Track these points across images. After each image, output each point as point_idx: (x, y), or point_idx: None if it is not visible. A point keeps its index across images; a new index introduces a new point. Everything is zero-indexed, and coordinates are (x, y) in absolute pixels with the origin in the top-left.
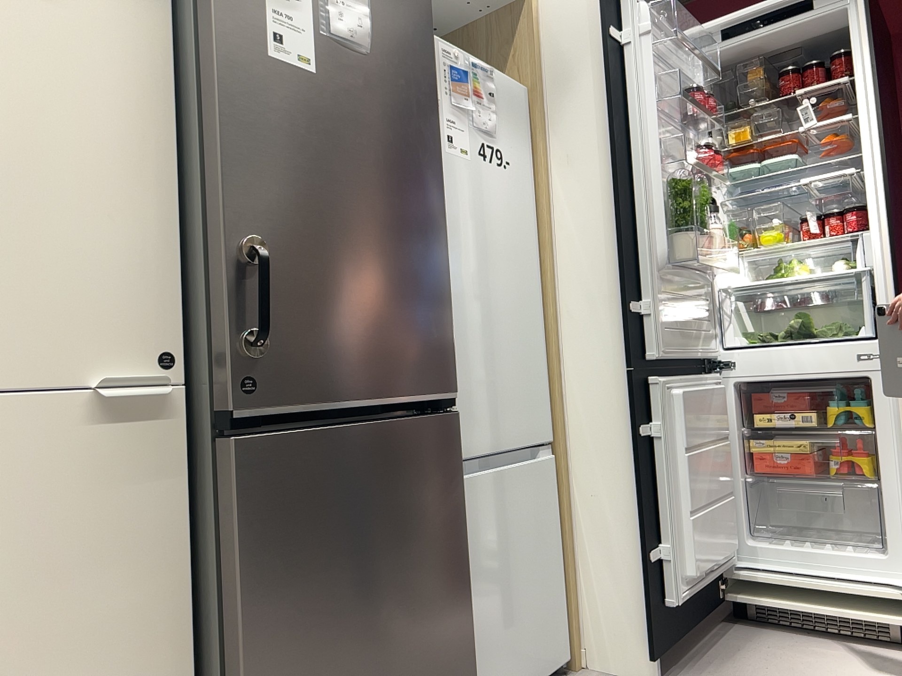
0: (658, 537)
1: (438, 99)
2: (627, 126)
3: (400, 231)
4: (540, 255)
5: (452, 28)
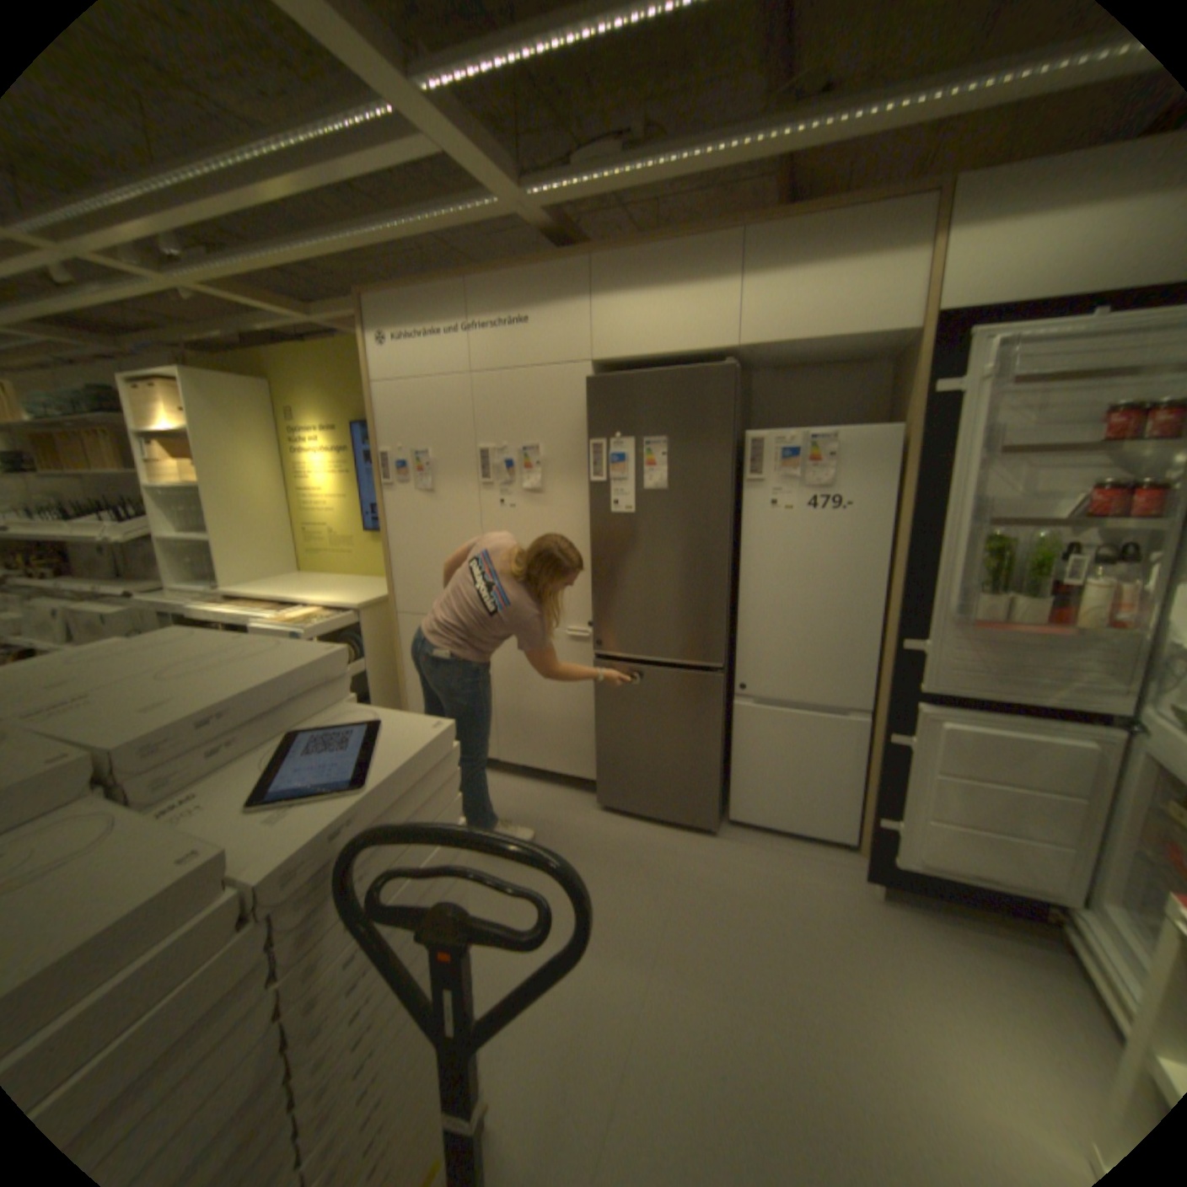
0: (900, 817)
1: (764, 478)
2: (948, 479)
3: (685, 580)
4: (894, 571)
5: (903, 346)
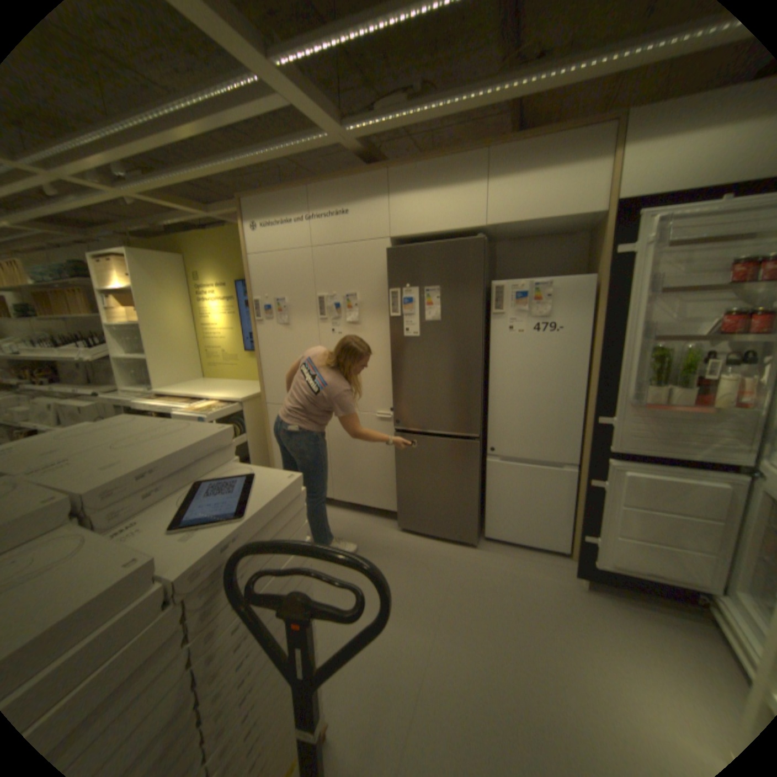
0: (598, 535)
1: (504, 312)
2: (626, 310)
3: (453, 380)
4: (592, 372)
5: (595, 223)
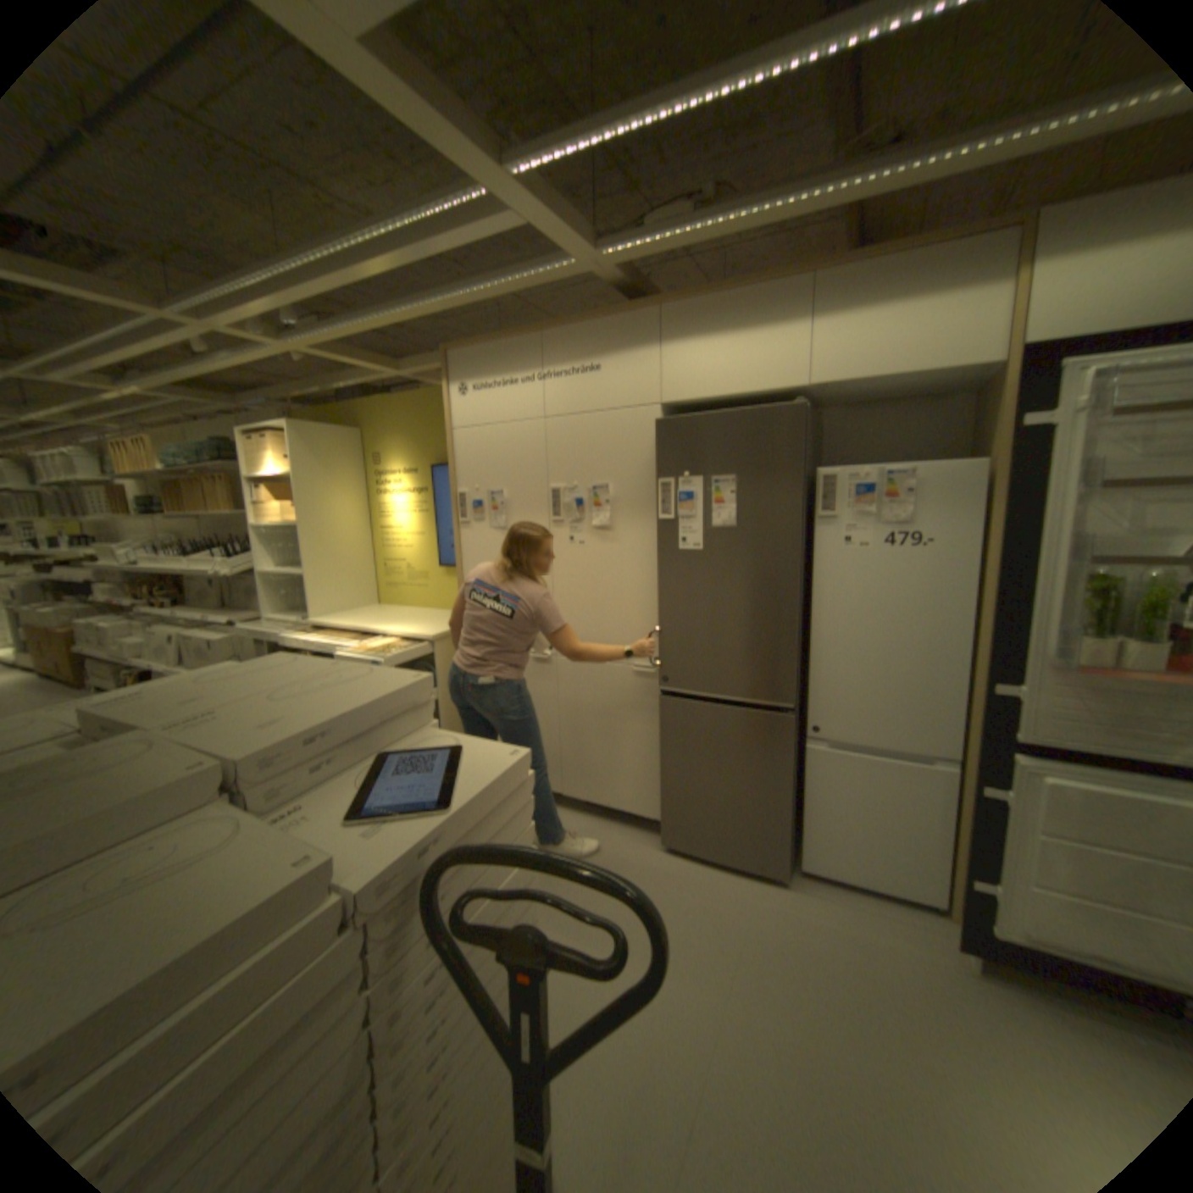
0: (997, 881)
1: (837, 515)
2: (1041, 515)
3: (754, 618)
4: (983, 612)
5: (985, 379)
